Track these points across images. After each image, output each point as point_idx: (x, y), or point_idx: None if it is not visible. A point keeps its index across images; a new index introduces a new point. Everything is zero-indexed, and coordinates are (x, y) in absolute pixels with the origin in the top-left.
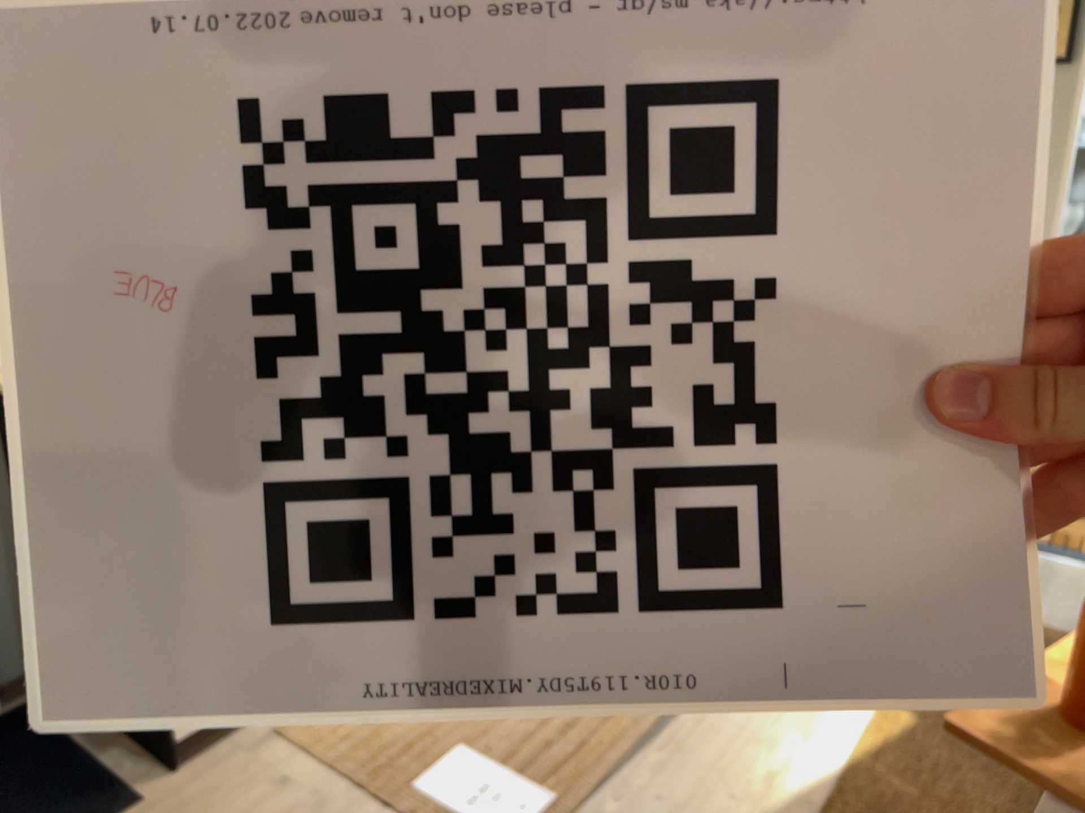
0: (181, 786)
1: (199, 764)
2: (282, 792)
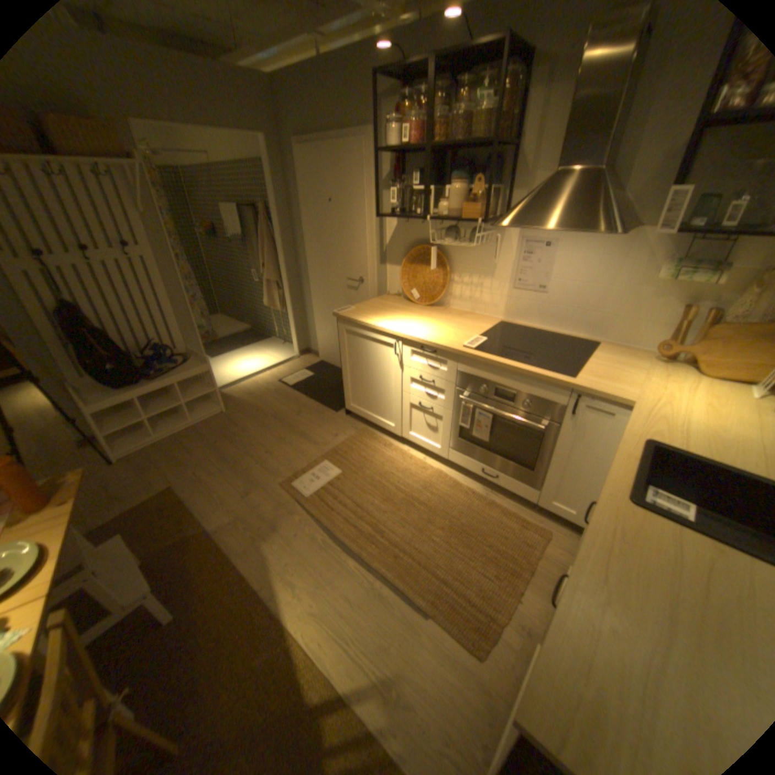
0: (341, 416)
1: (349, 418)
2: (333, 435)
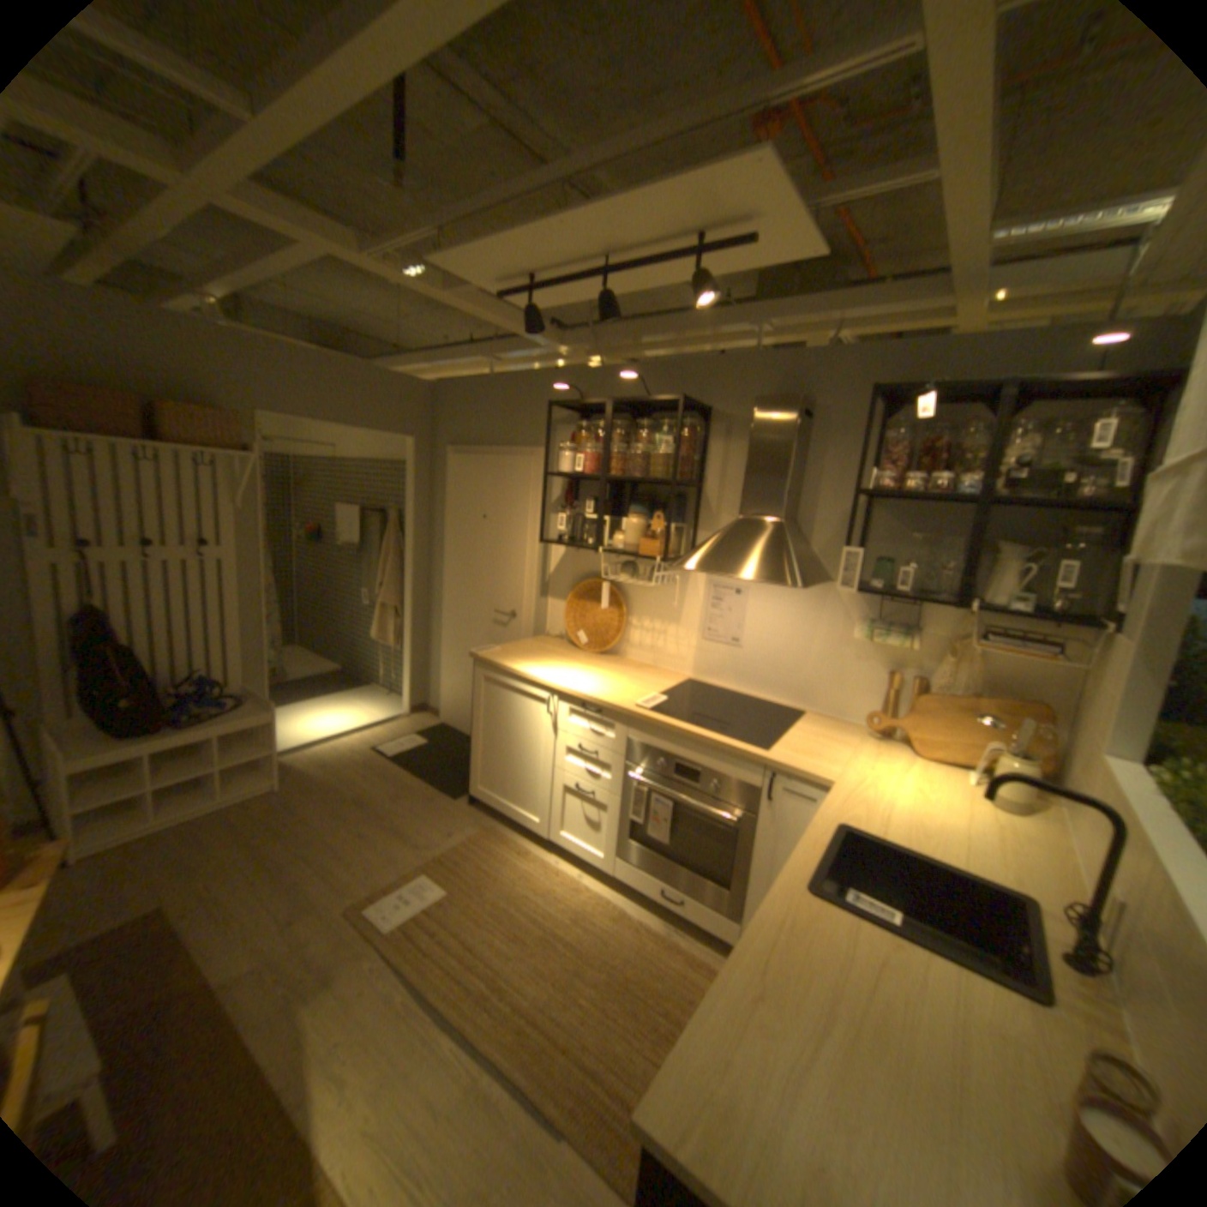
0: (460, 808)
1: (471, 811)
2: (443, 836)
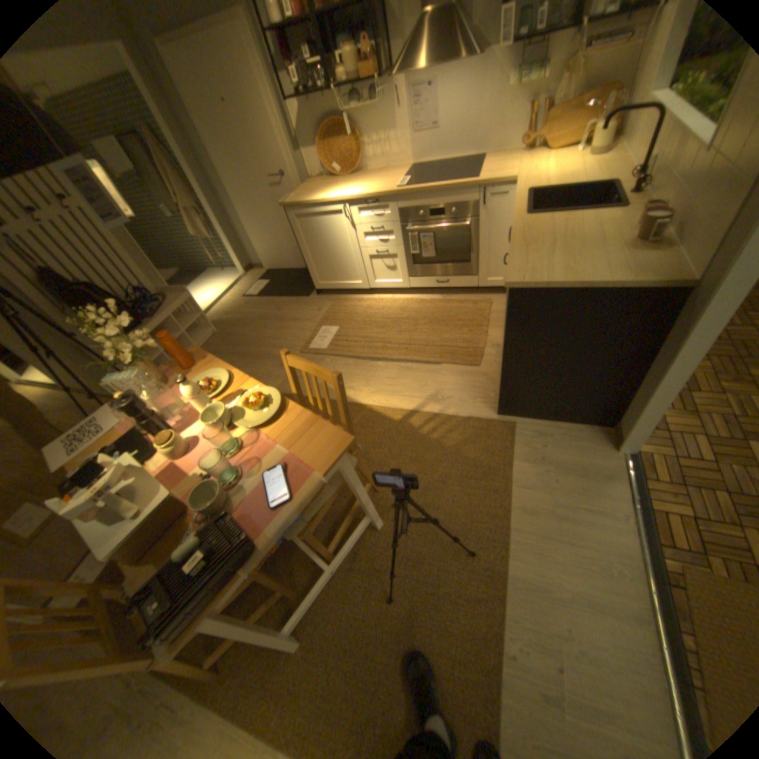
0: (314, 298)
1: (321, 296)
2: (316, 310)
